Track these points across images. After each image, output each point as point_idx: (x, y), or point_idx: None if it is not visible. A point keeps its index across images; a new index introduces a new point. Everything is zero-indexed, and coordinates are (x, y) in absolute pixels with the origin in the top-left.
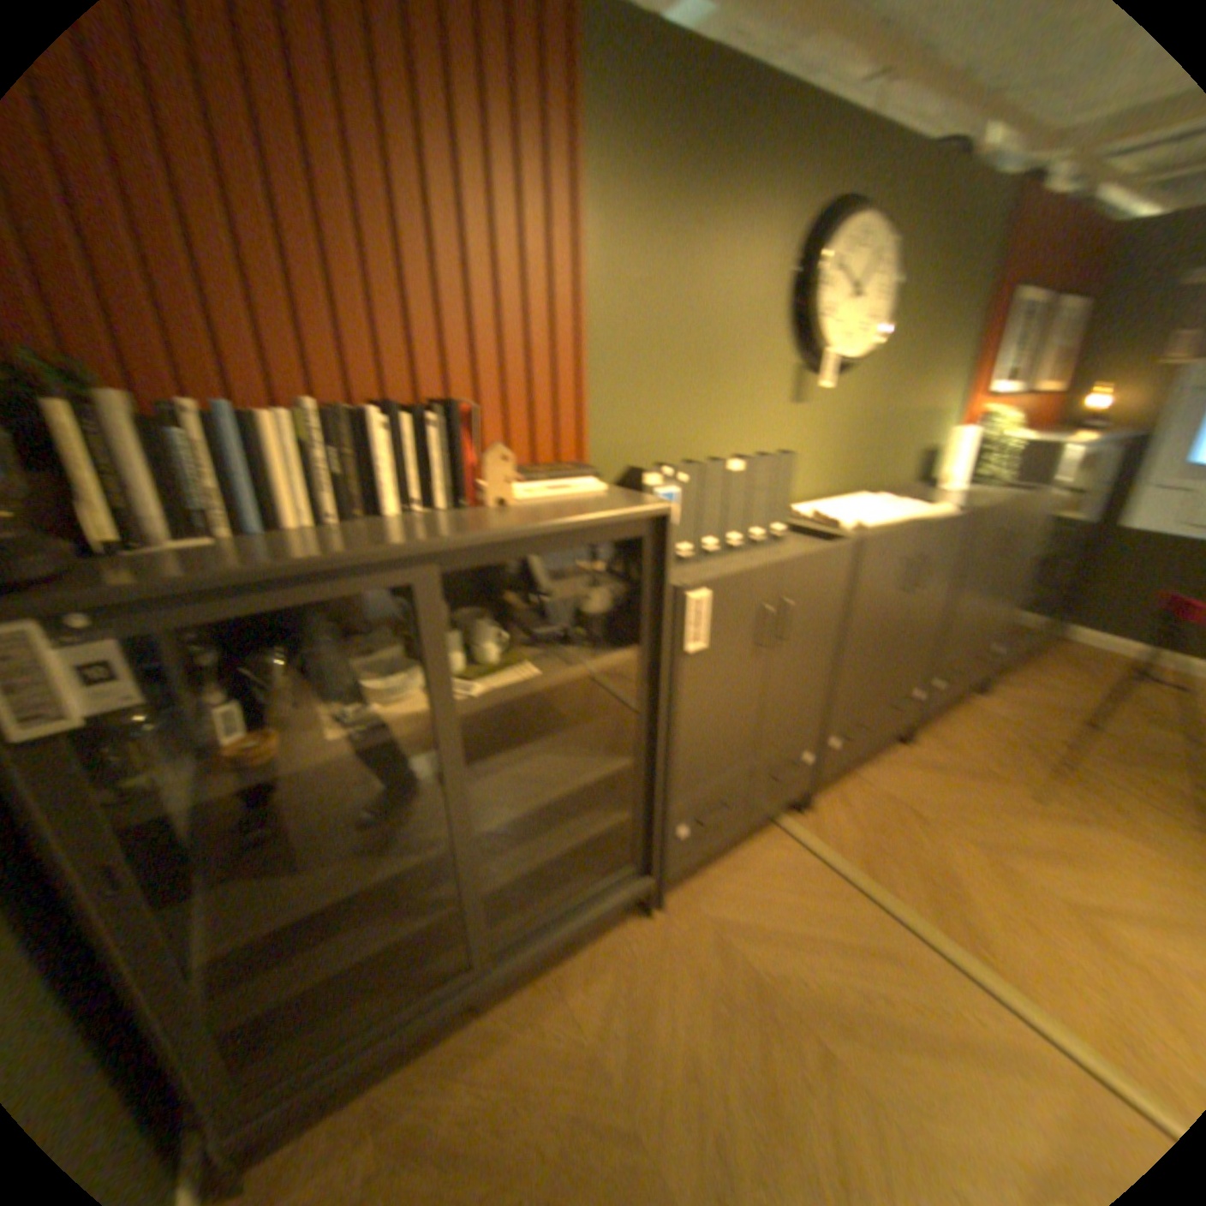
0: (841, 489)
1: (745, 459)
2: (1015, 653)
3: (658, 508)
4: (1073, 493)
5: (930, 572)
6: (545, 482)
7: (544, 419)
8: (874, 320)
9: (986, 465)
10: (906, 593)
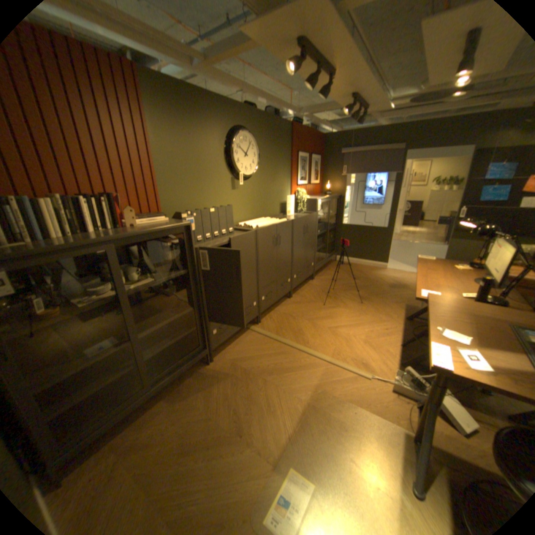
0: (254, 217)
1: (214, 208)
2: (318, 265)
3: (185, 223)
4: (327, 214)
5: (281, 240)
6: (146, 218)
7: (142, 198)
8: (254, 163)
9: (299, 207)
10: (275, 247)
